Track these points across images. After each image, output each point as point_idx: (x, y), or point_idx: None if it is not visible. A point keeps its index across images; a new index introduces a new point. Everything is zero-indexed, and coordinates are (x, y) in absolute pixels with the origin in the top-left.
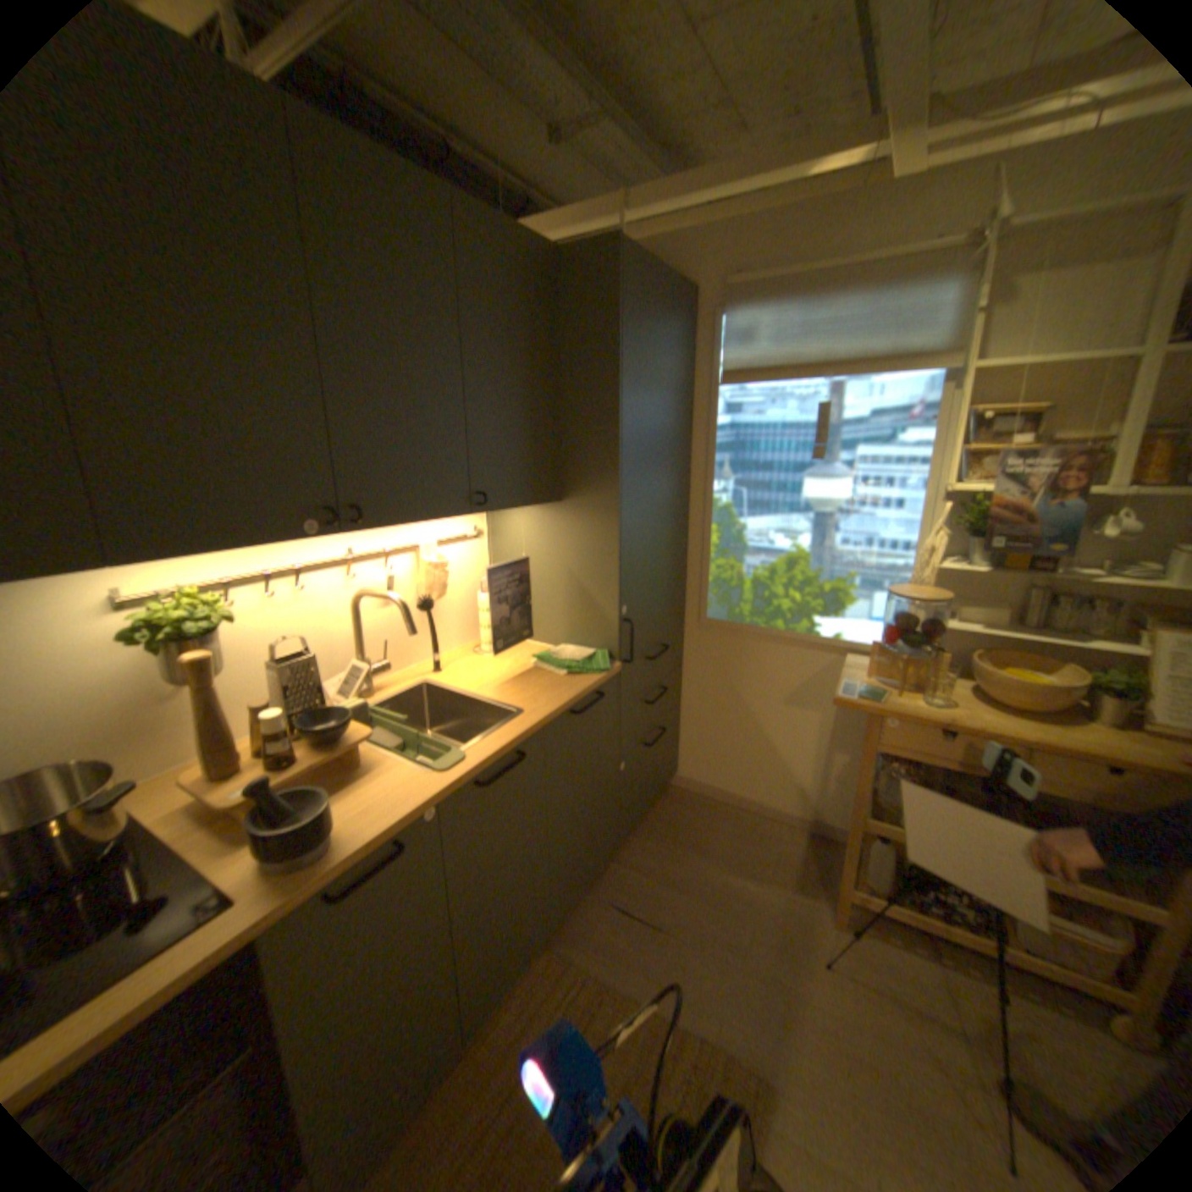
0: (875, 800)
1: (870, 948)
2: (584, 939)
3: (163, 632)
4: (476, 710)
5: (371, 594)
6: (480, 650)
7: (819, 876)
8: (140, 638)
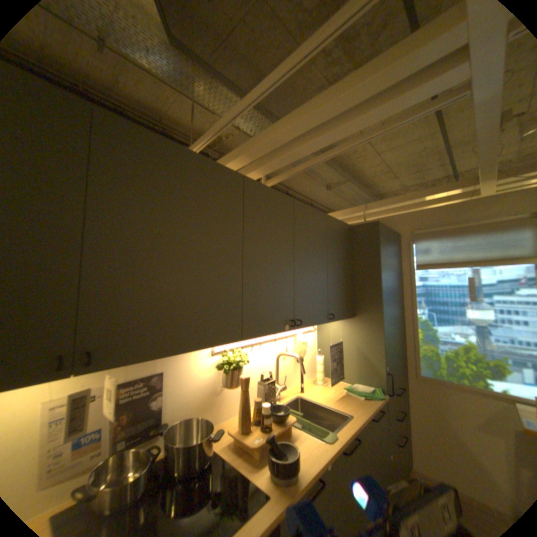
0: None
1: None
2: None
3: (232, 366)
4: (326, 414)
5: (285, 354)
6: (316, 383)
7: None
8: (225, 367)
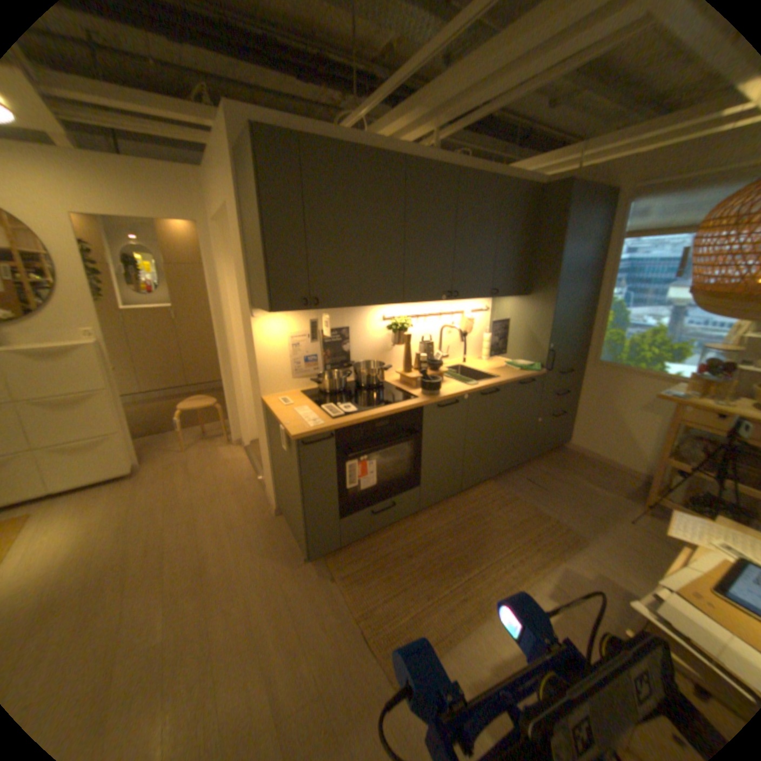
0: (679, 454)
1: (662, 526)
2: (510, 484)
3: (398, 327)
4: (479, 377)
5: (448, 326)
6: (480, 359)
7: (644, 497)
8: (393, 328)
